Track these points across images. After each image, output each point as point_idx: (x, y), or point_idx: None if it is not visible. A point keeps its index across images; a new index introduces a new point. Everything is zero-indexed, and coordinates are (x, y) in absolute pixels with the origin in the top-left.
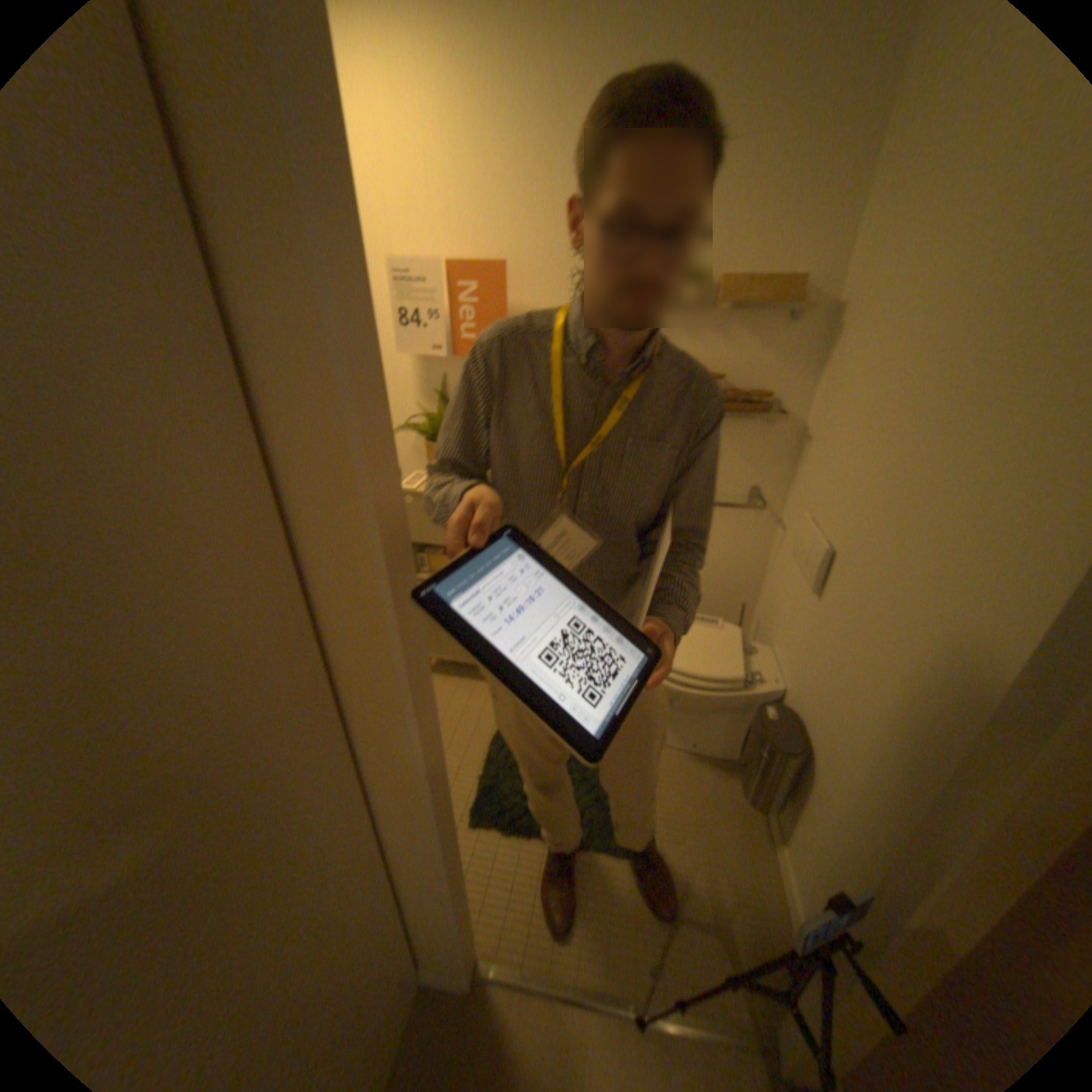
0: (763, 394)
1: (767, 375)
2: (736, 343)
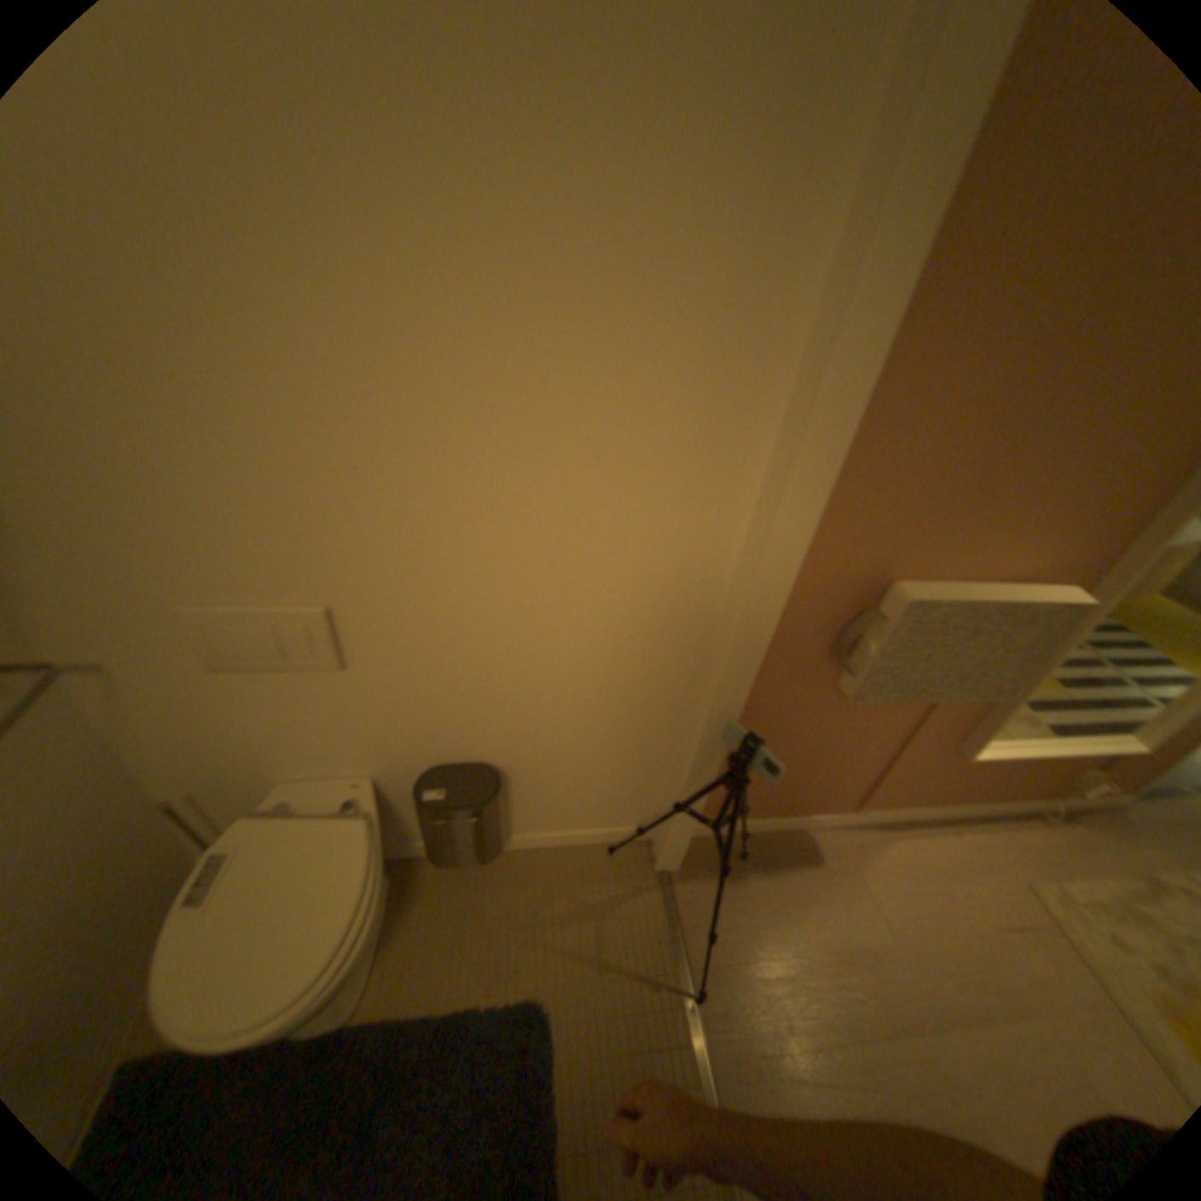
0: None
1: None
2: None
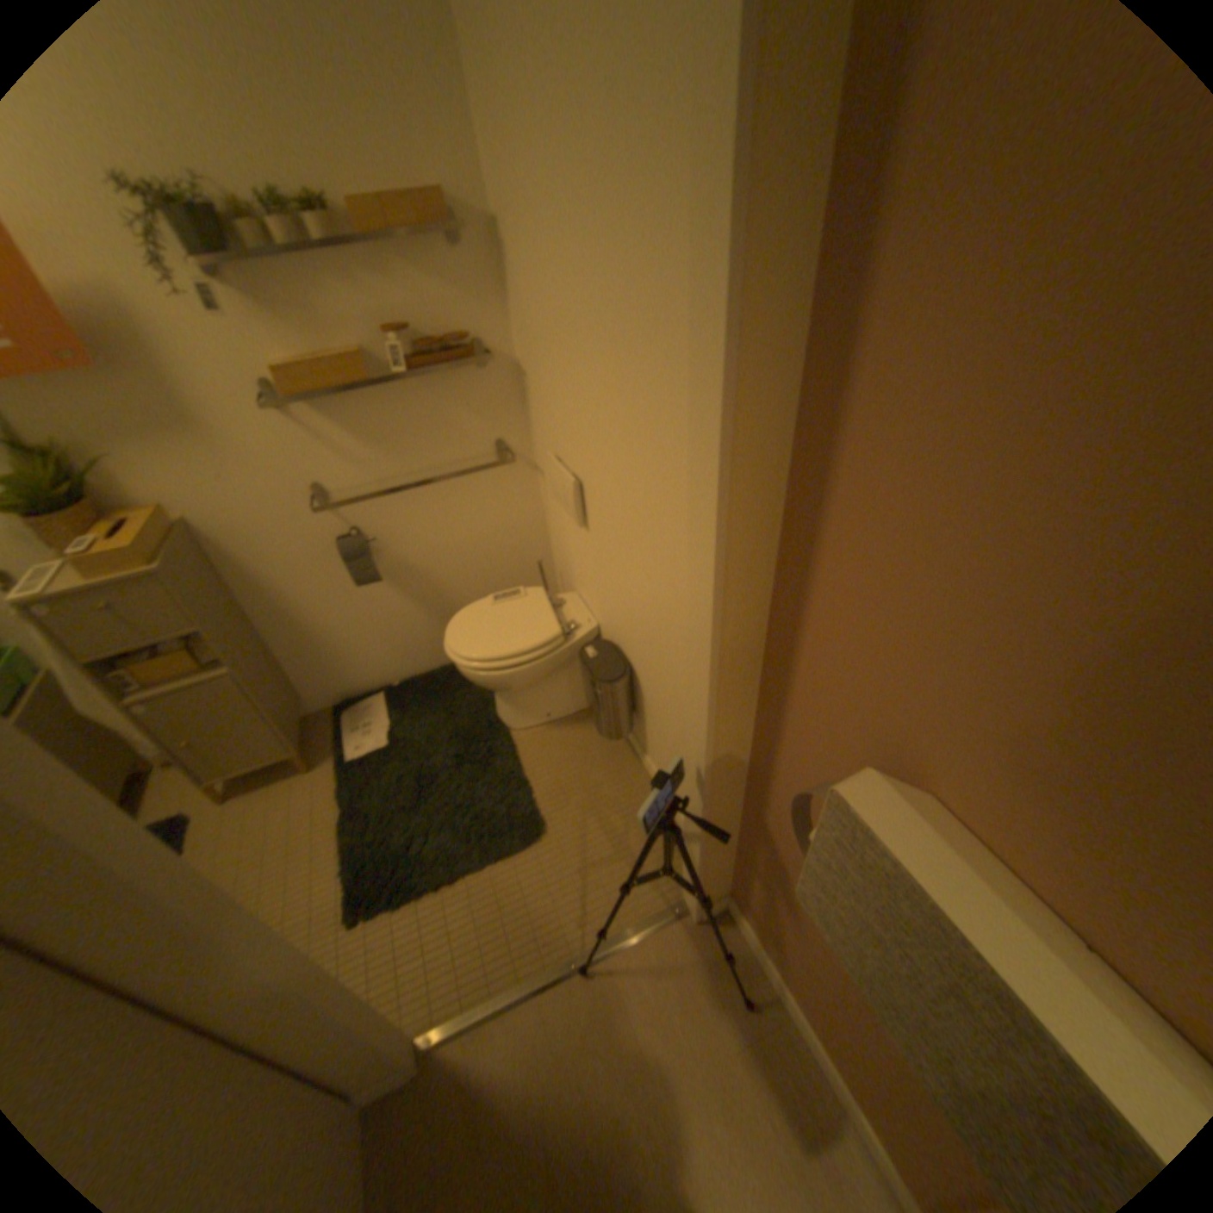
0: (458, 338)
1: (453, 316)
2: (403, 284)
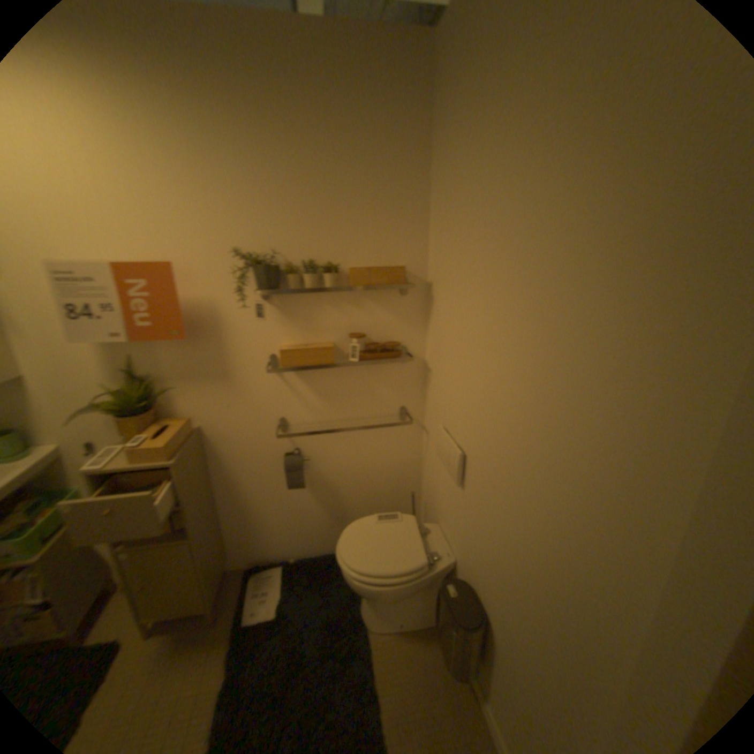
0: (392, 344)
1: (392, 331)
2: (368, 312)
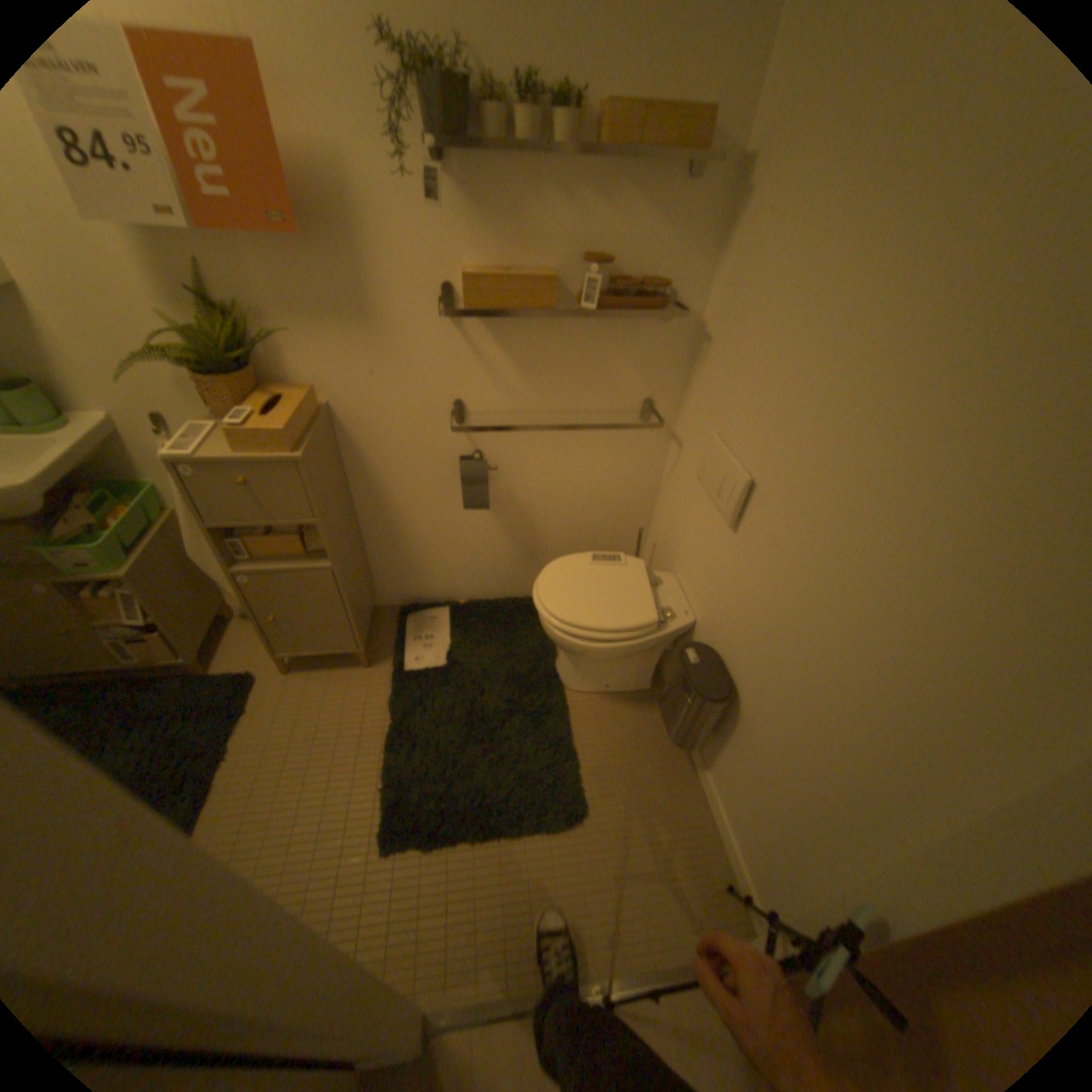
0: (656, 281)
1: (661, 256)
2: (625, 209)
